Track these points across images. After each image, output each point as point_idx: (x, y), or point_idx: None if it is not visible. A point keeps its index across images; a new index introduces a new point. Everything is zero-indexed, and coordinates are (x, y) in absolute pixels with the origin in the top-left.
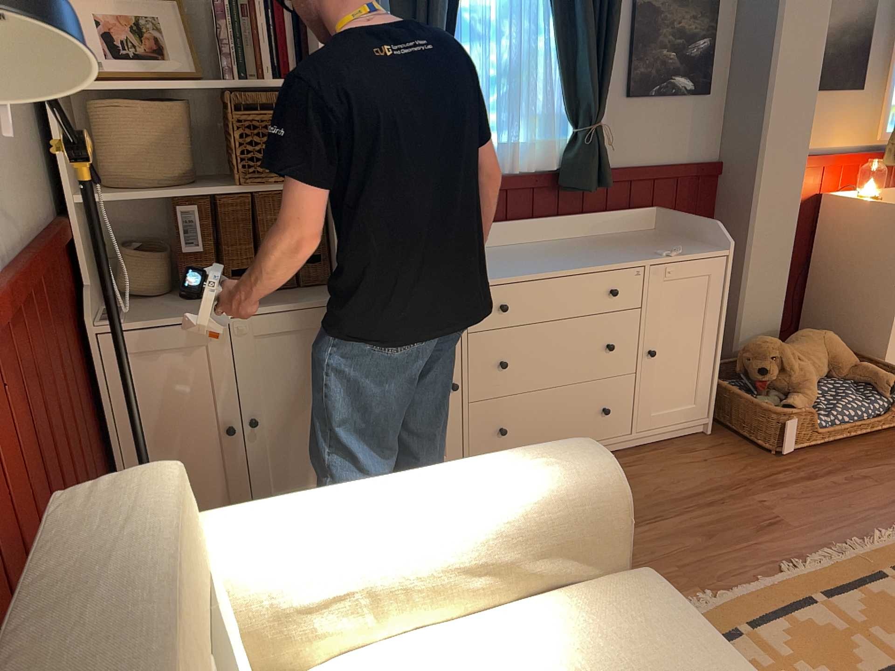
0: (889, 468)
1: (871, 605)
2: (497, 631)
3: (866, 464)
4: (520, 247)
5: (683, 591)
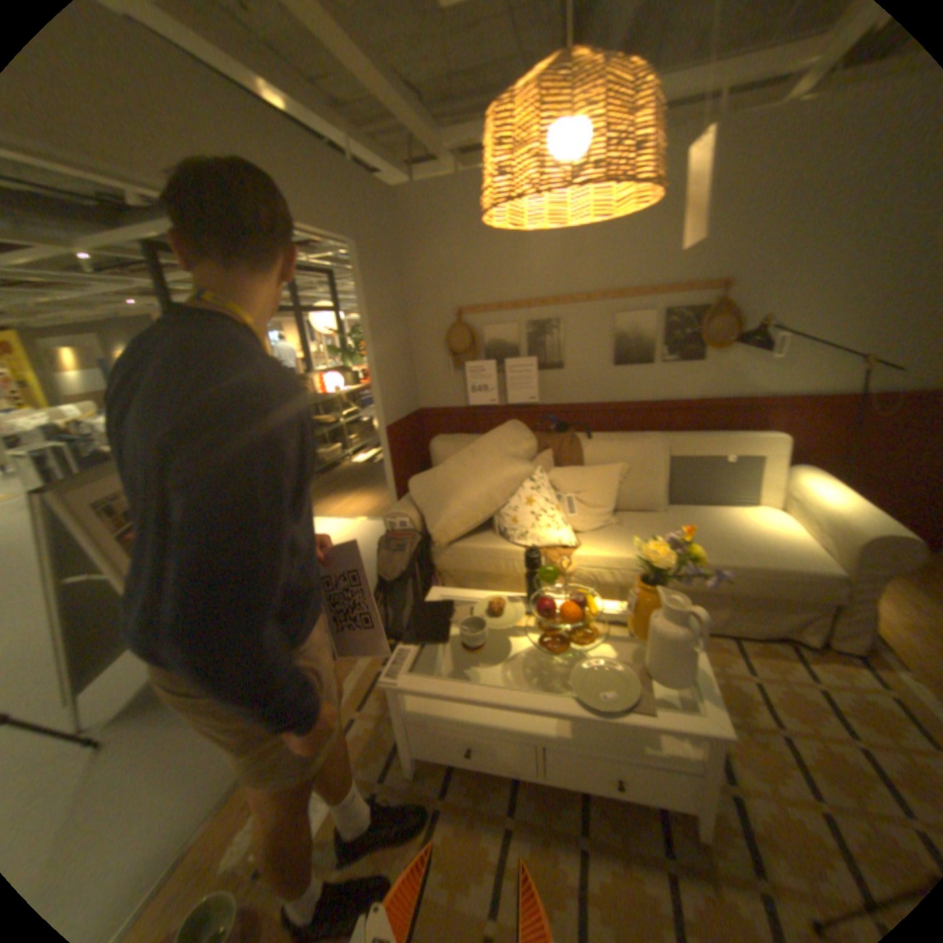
0: None
1: None
2: (800, 537)
3: None
4: None
5: None
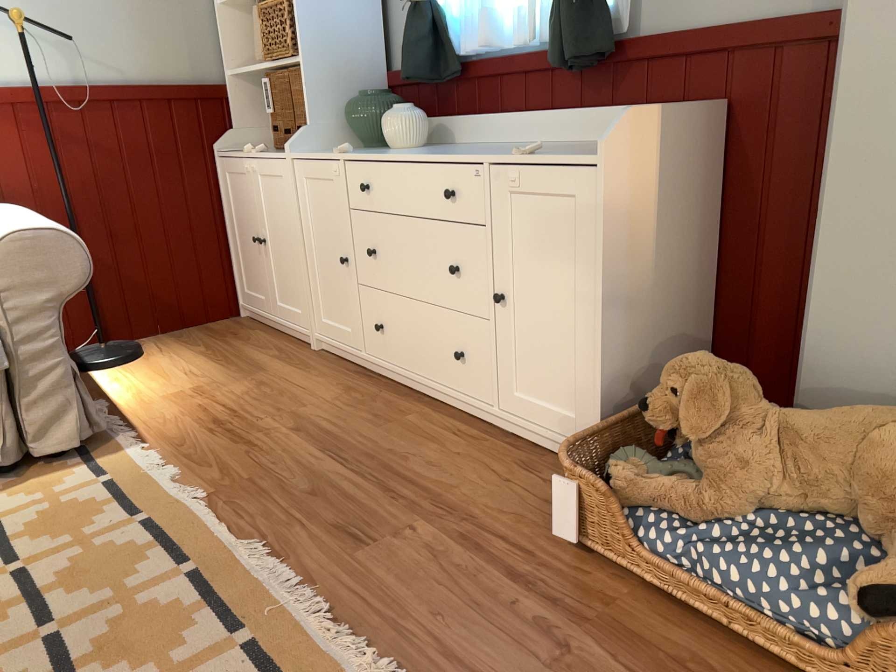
0: None
1: (170, 609)
2: None
3: (627, 655)
4: (505, 145)
5: (211, 484)
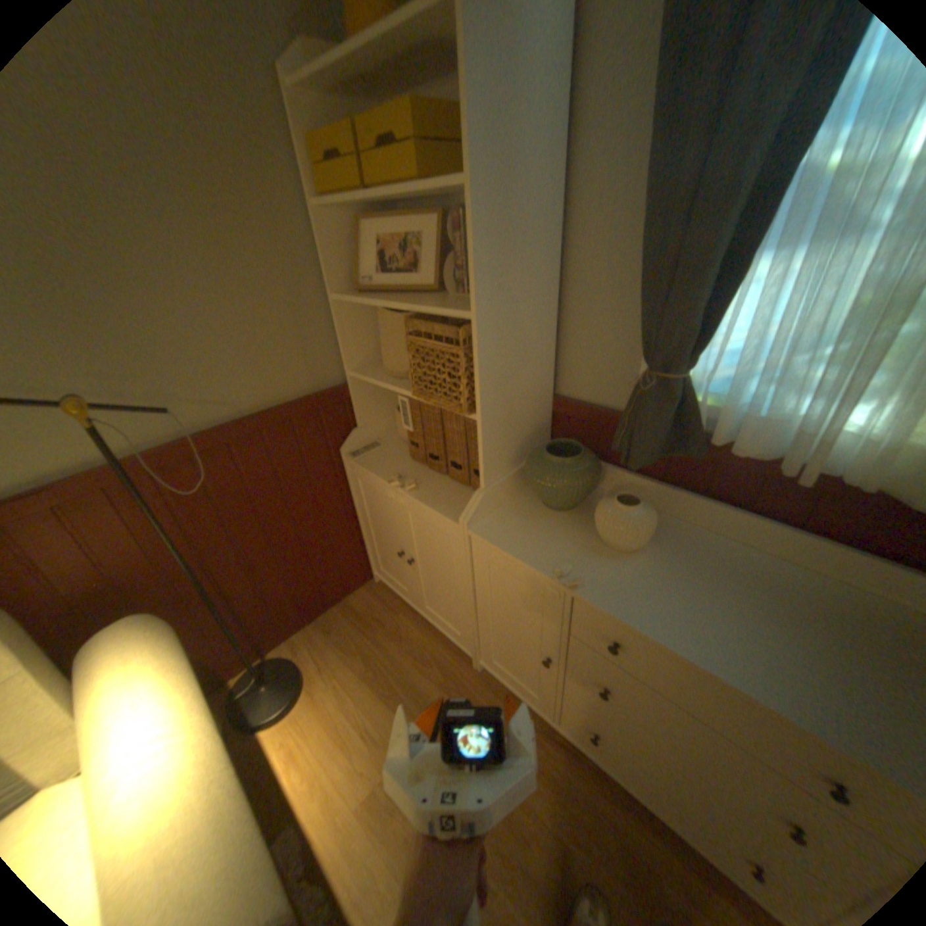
0: None
1: None
2: None
3: None
4: (791, 576)
5: None
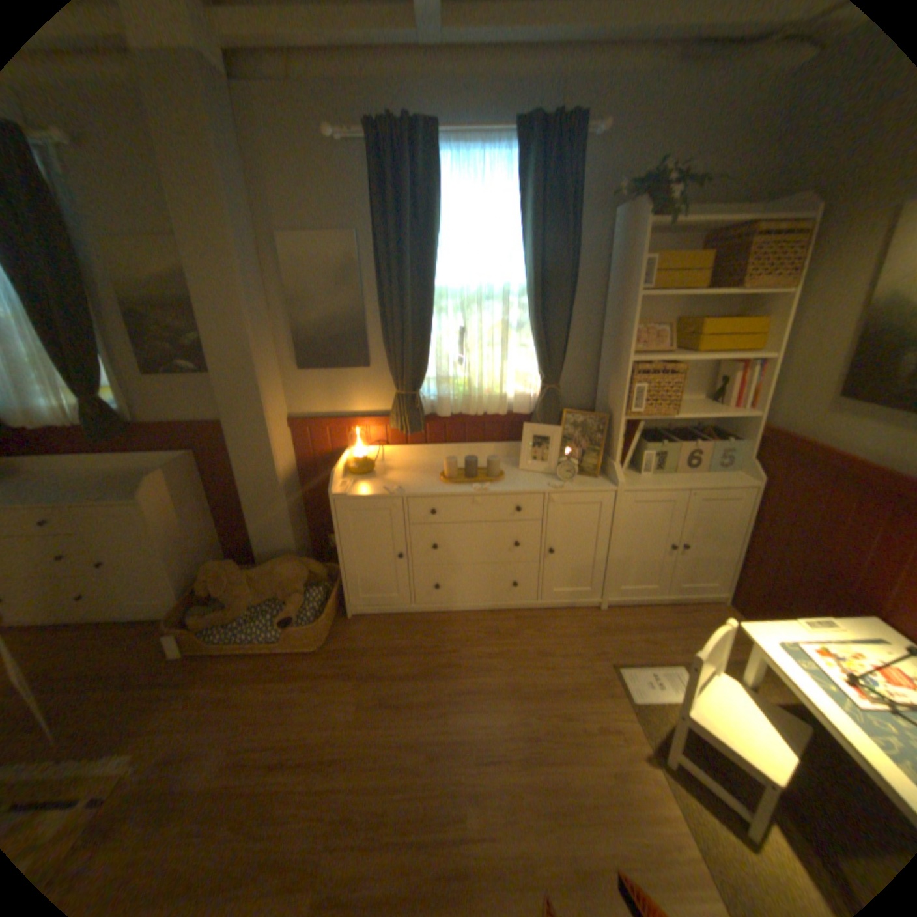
0: (218, 695)
1: None
2: None
3: (212, 686)
4: (68, 475)
5: None
